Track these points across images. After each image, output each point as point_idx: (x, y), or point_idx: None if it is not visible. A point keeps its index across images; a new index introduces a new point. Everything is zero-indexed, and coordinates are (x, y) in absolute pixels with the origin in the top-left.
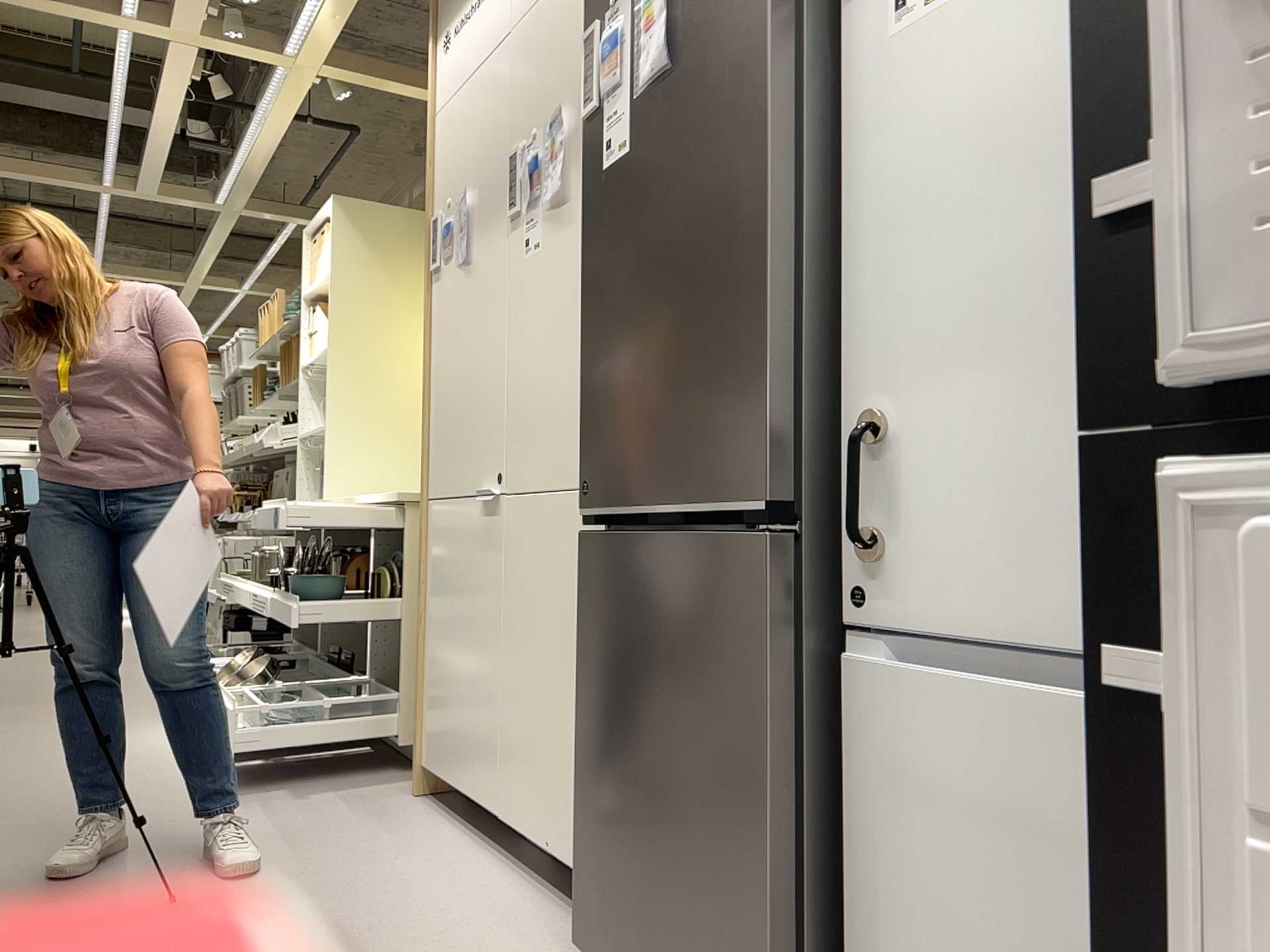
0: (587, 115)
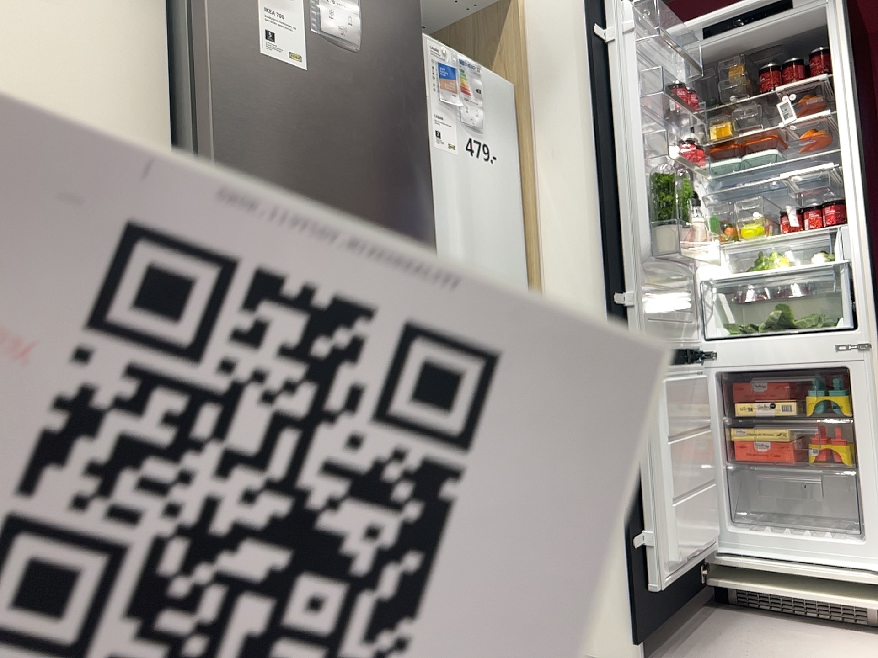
0: None
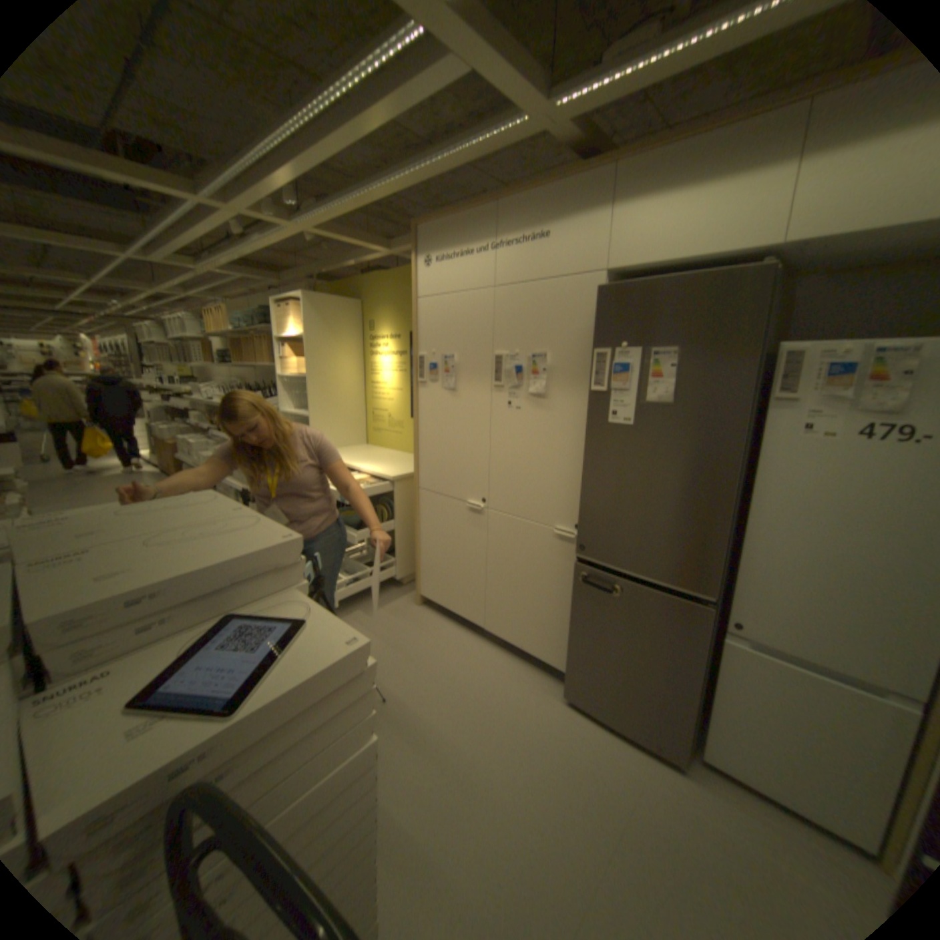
0: (596, 389)
